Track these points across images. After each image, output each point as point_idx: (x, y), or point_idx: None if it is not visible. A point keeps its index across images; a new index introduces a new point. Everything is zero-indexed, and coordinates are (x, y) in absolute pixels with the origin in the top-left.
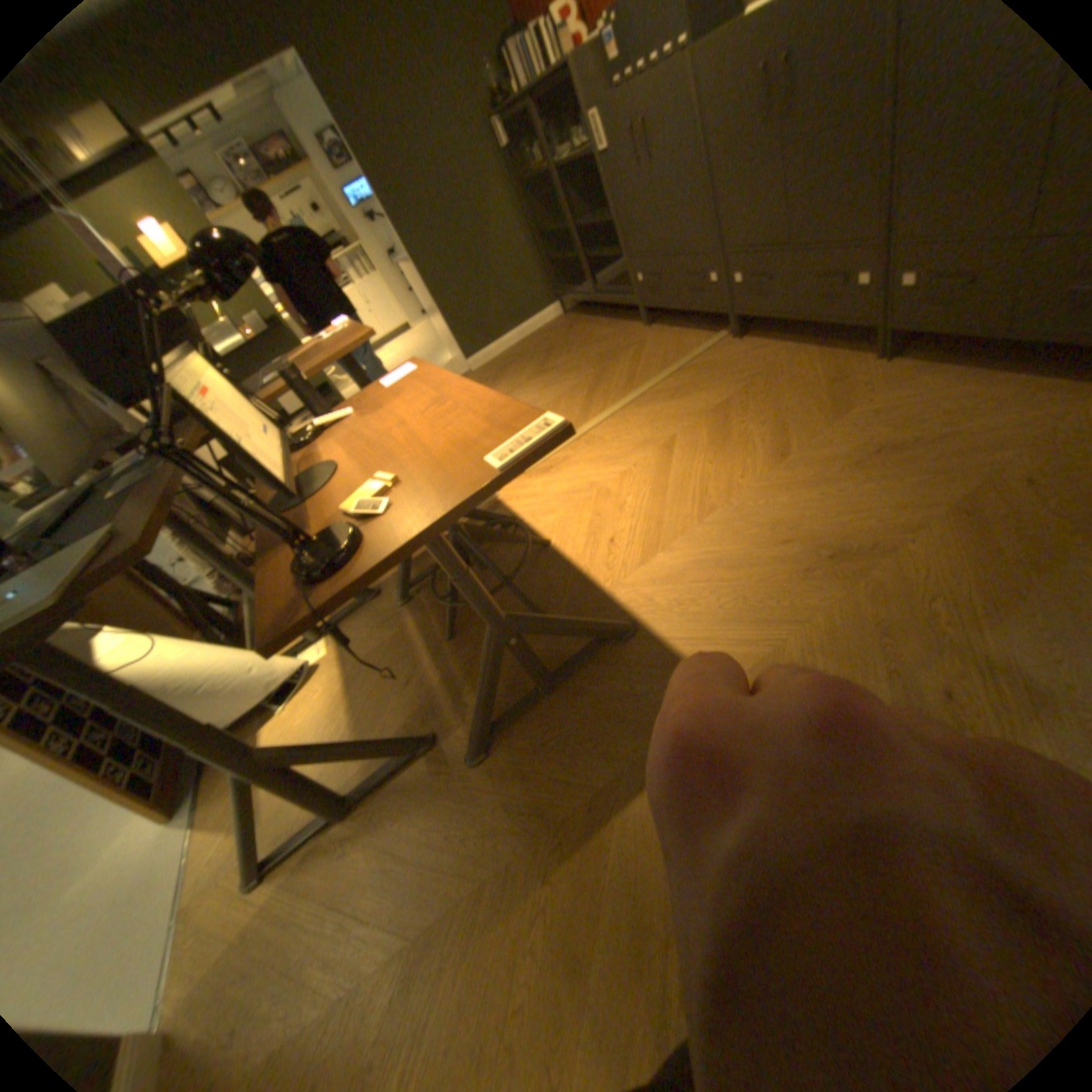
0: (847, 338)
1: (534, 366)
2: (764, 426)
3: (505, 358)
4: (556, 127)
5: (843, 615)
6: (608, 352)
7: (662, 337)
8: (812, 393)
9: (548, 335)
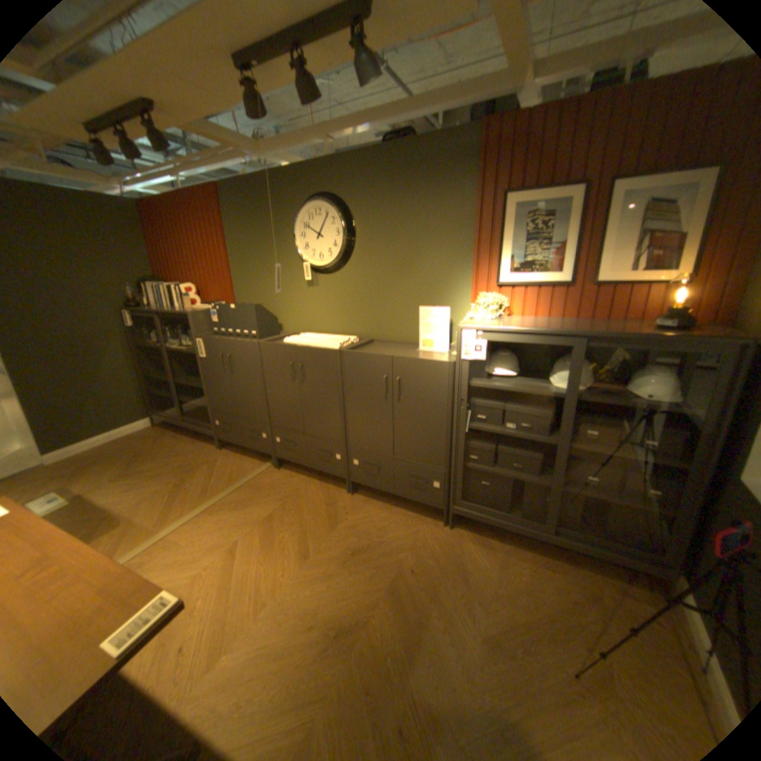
0: (331, 478)
1: (117, 469)
2: (292, 535)
3: (87, 457)
4: (170, 328)
5: (343, 683)
6: (187, 466)
7: (228, 460)
8: (317, 512)
9: (135, 442)
